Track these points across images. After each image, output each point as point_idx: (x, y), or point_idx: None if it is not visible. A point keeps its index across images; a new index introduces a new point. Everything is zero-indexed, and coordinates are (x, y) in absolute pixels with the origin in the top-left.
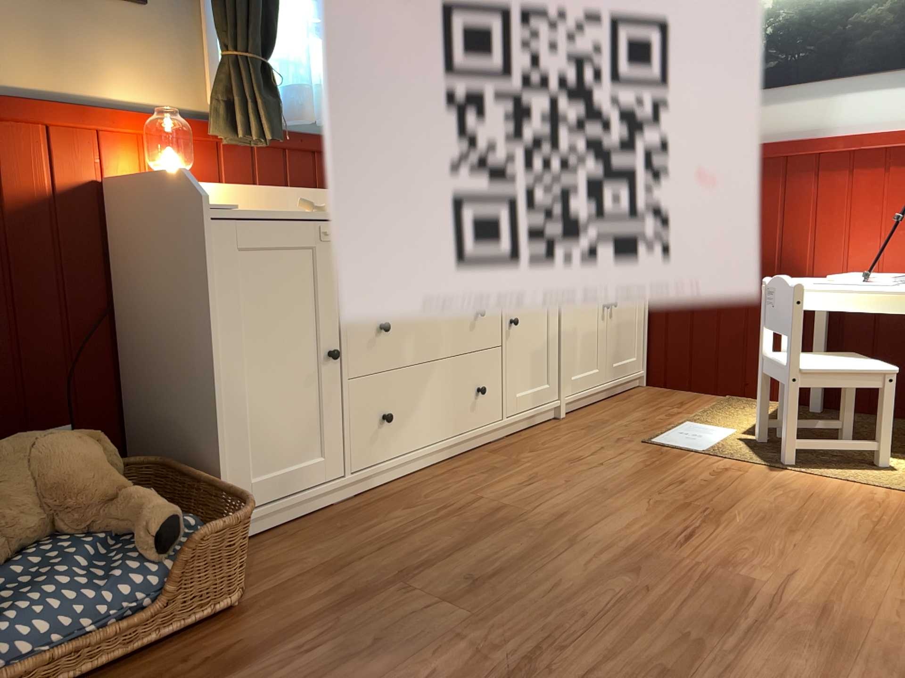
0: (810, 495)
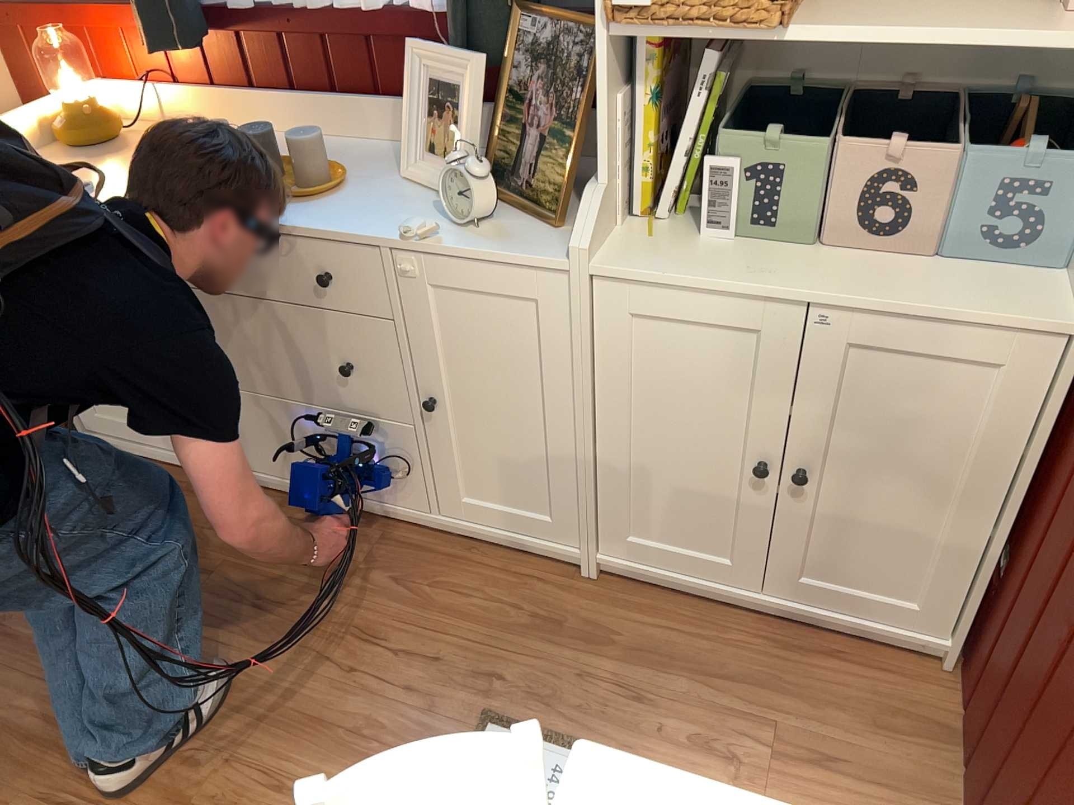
0: None
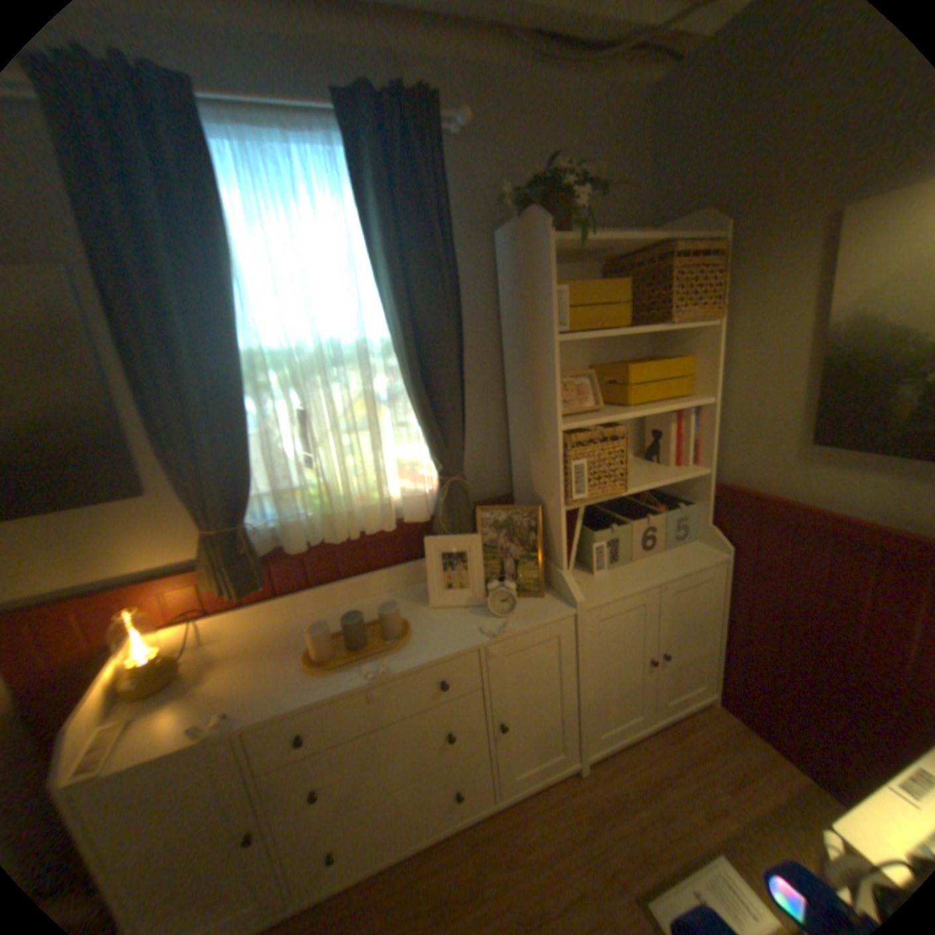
0: None
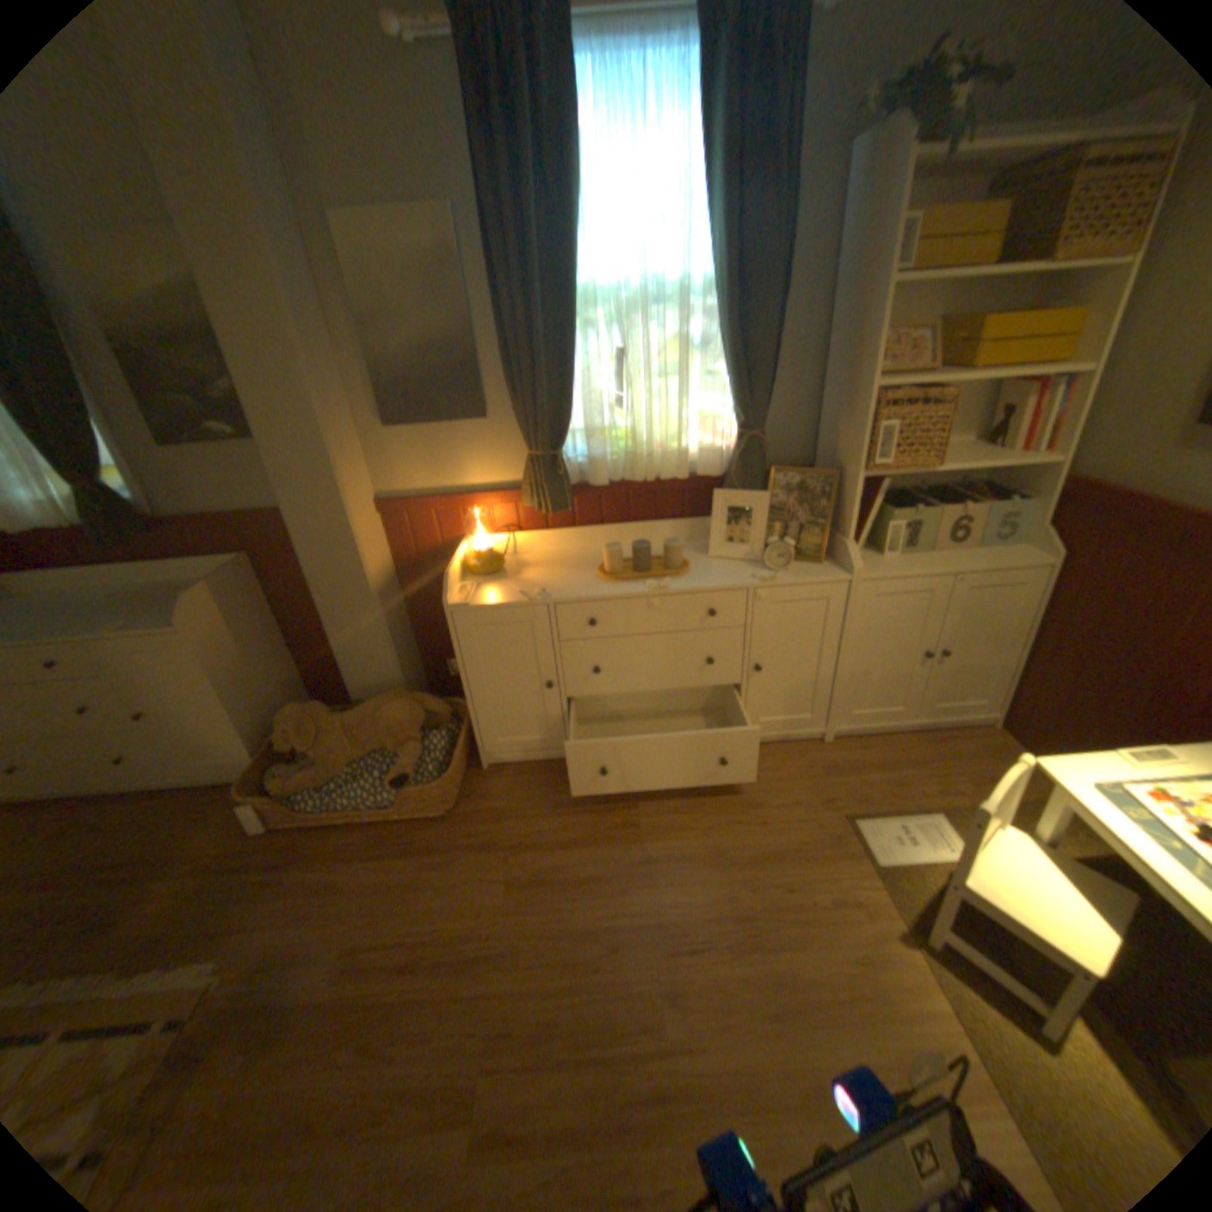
0: (878, 1001)
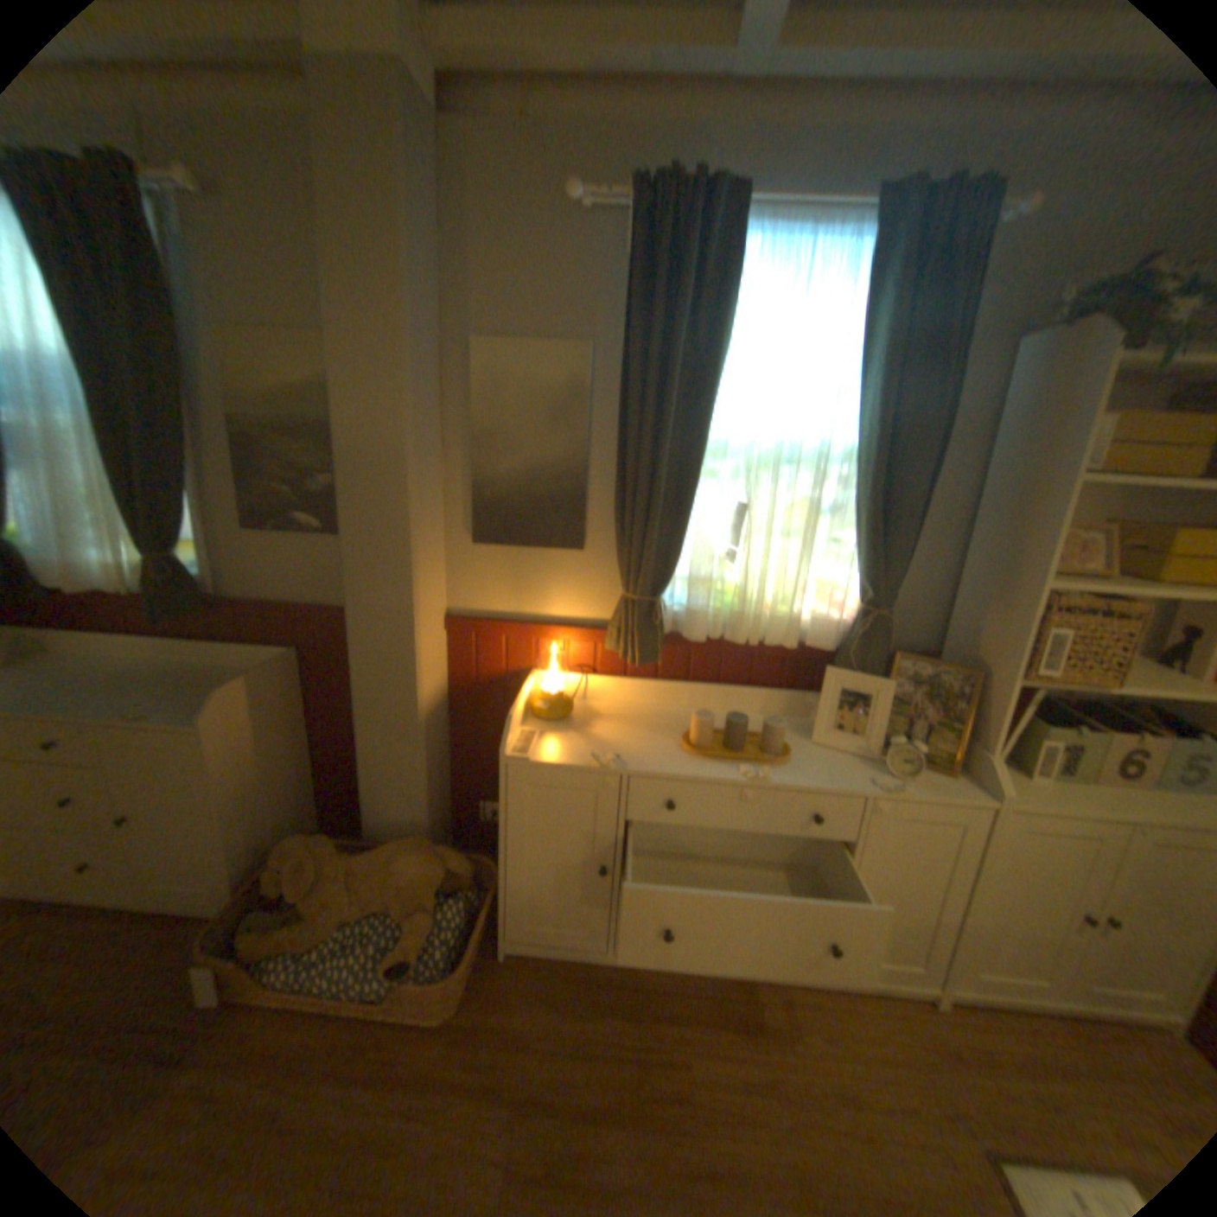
0: None
